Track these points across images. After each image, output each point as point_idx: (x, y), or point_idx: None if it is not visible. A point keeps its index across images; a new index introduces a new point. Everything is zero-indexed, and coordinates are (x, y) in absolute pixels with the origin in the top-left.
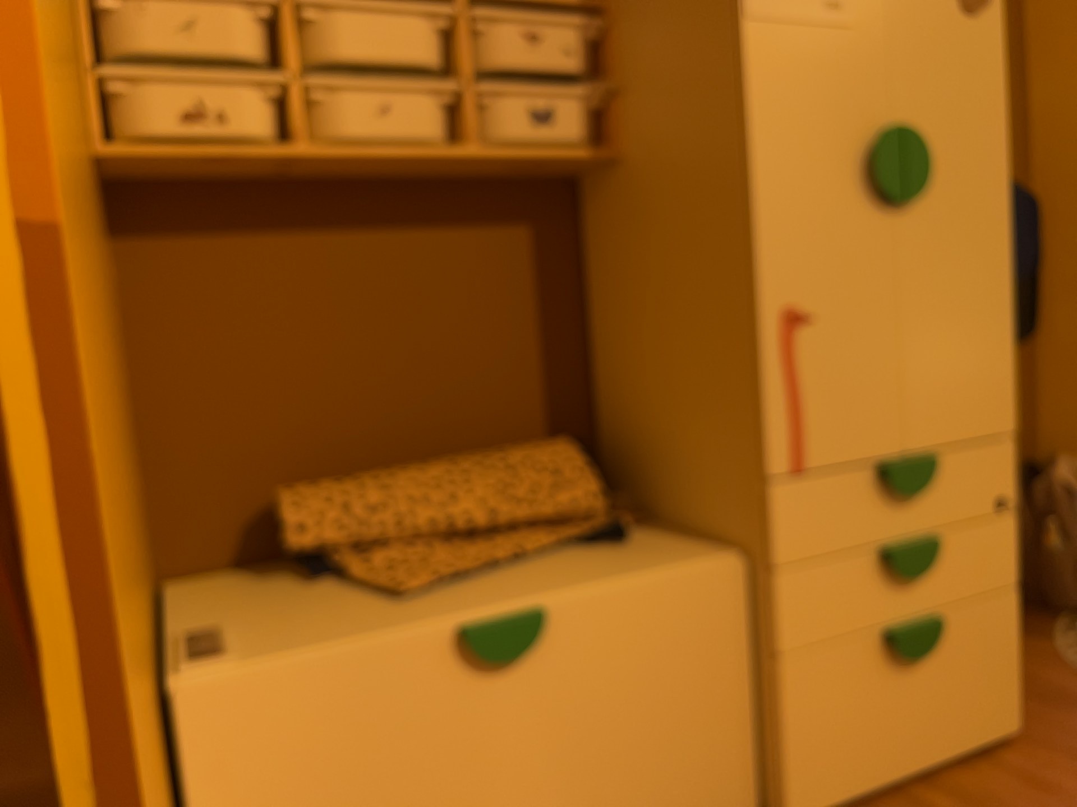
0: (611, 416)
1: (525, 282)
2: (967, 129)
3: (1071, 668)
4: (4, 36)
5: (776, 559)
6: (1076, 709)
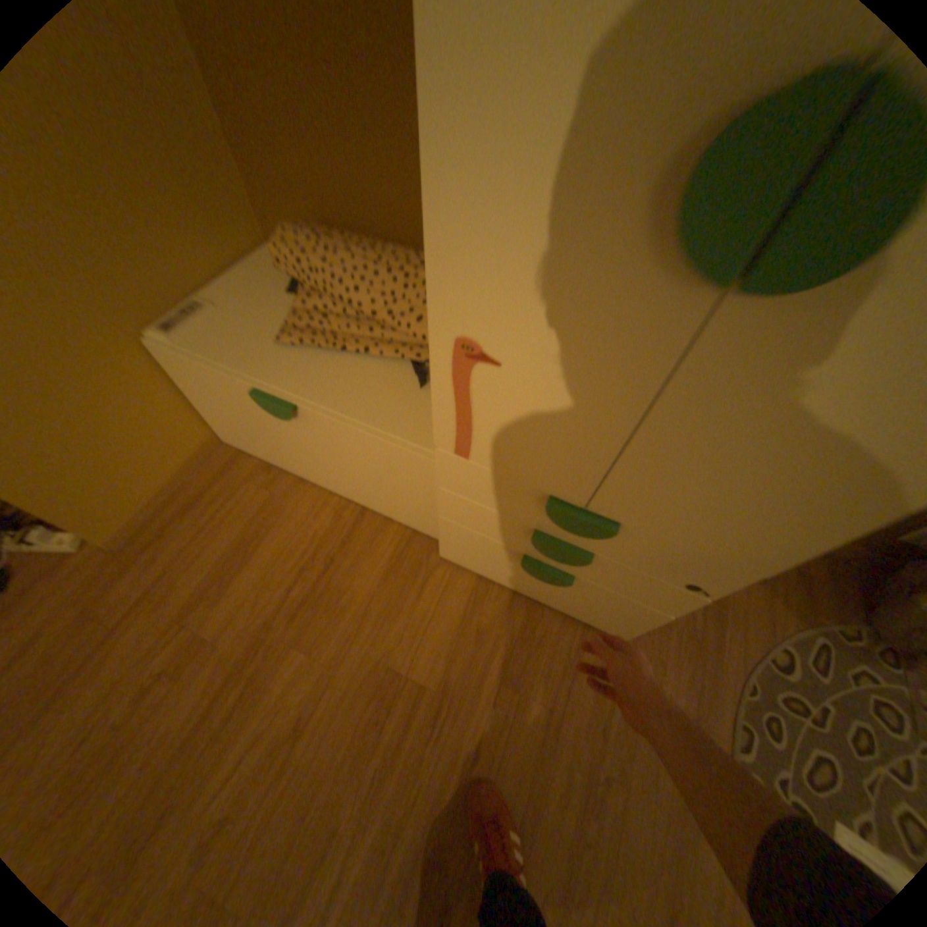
0: None
1: None
2: None
3: (757, 647)
4: None
5: (436, 480)
6: (693, 662)
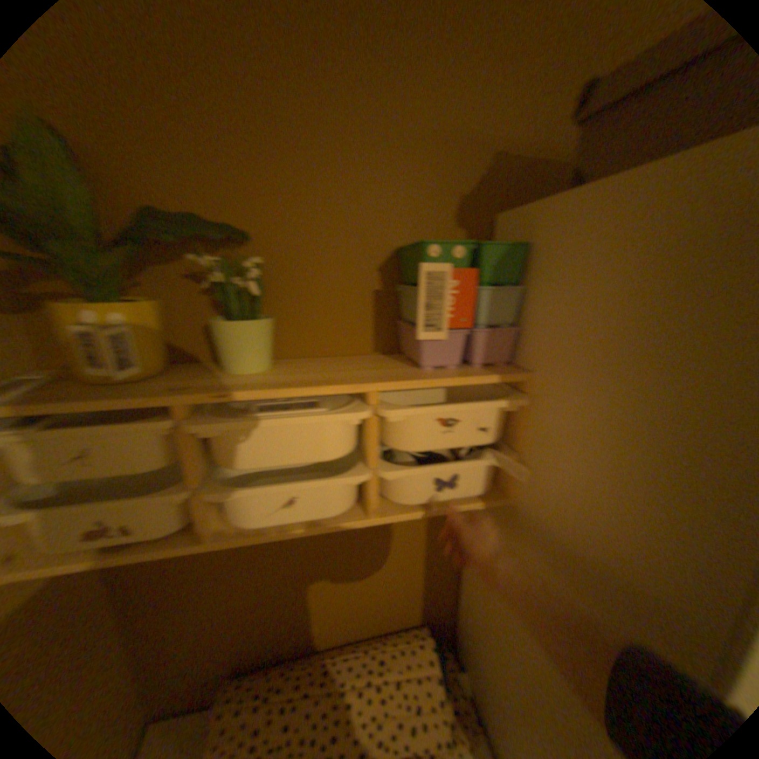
0: (467, 617)
1: (417, 530)
2: None
3: None
4: None
5: None
6: None
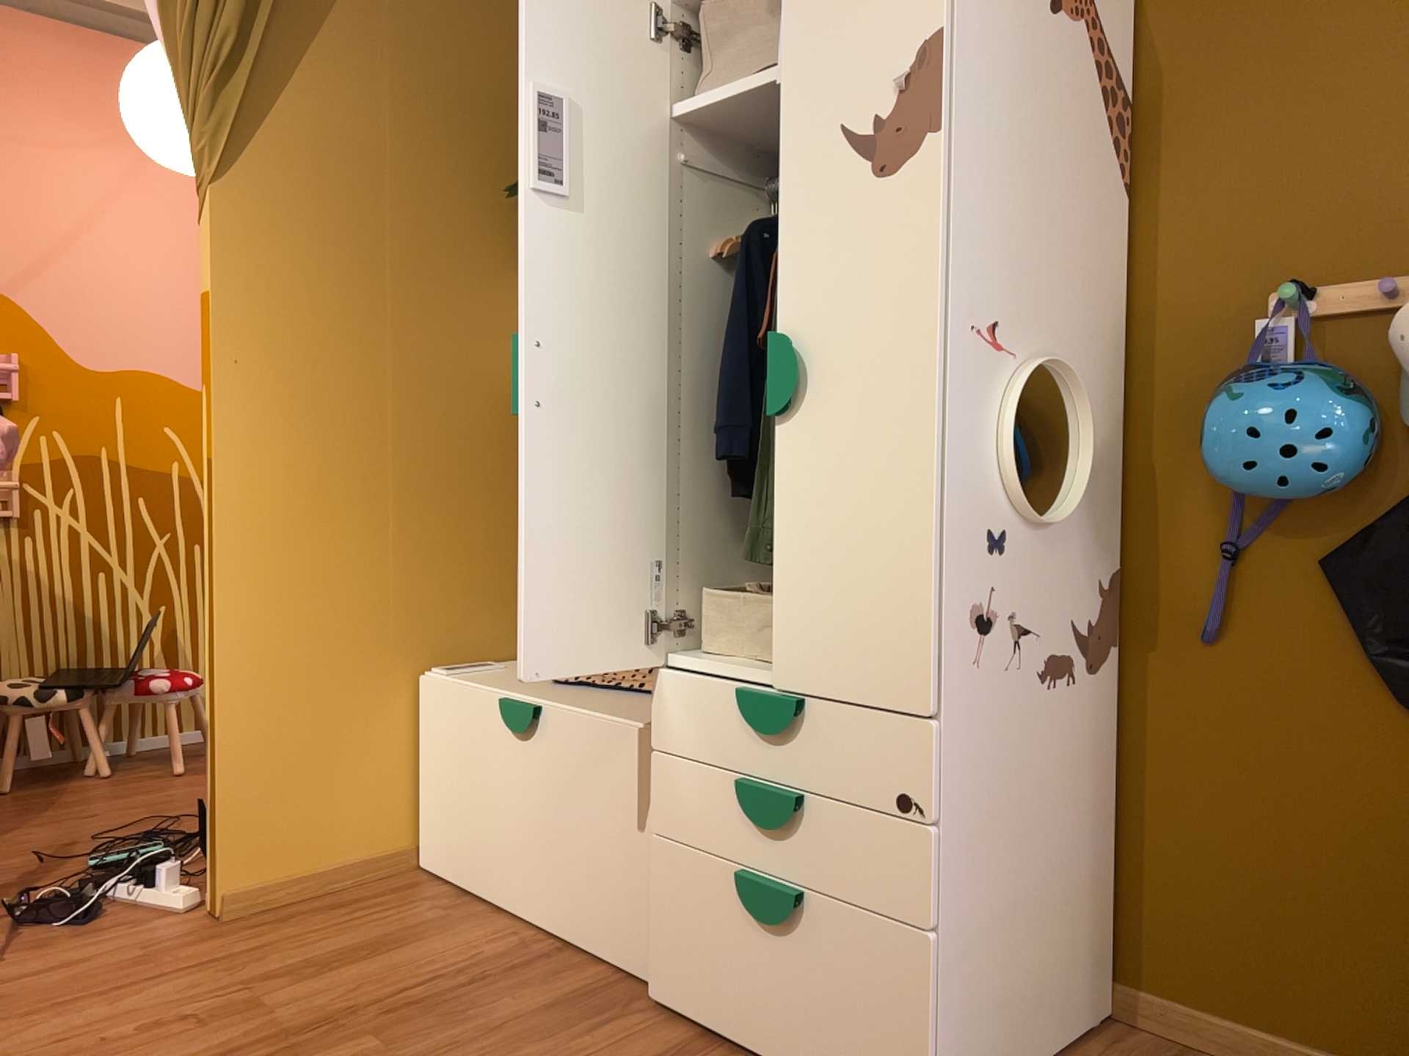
0: None
1: None
2: (866, 320)
3: None
4: (216, 396)
5: (651, 739)
6: None
